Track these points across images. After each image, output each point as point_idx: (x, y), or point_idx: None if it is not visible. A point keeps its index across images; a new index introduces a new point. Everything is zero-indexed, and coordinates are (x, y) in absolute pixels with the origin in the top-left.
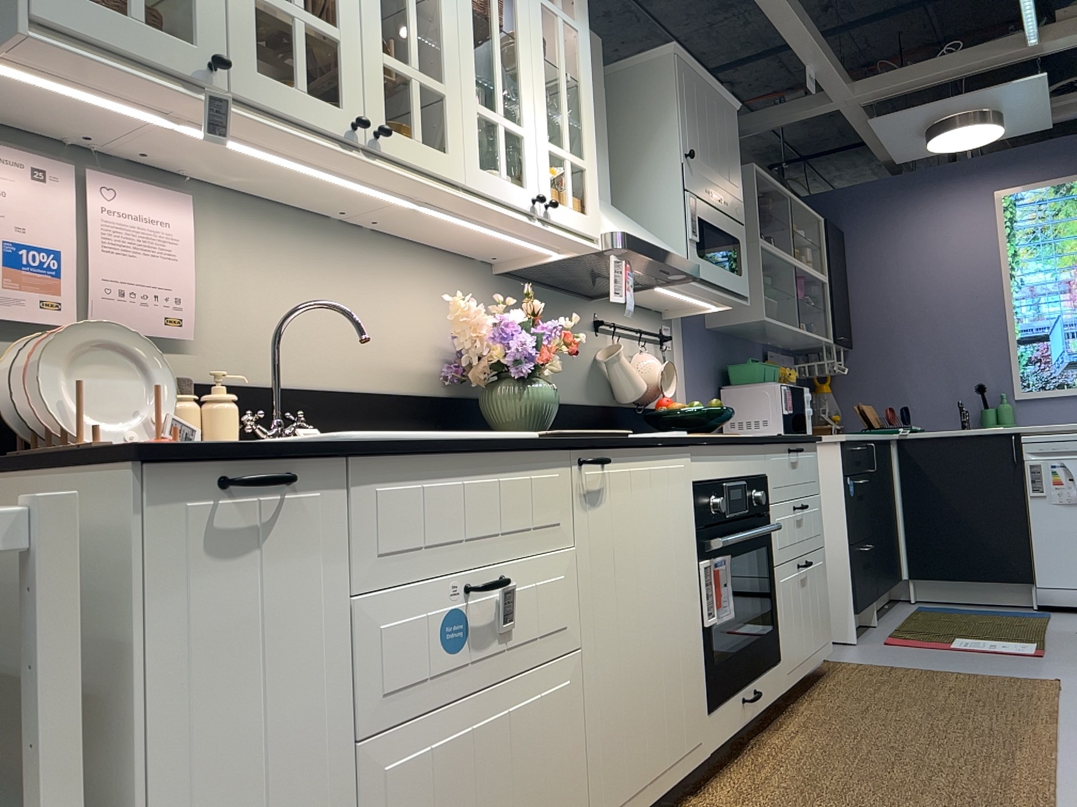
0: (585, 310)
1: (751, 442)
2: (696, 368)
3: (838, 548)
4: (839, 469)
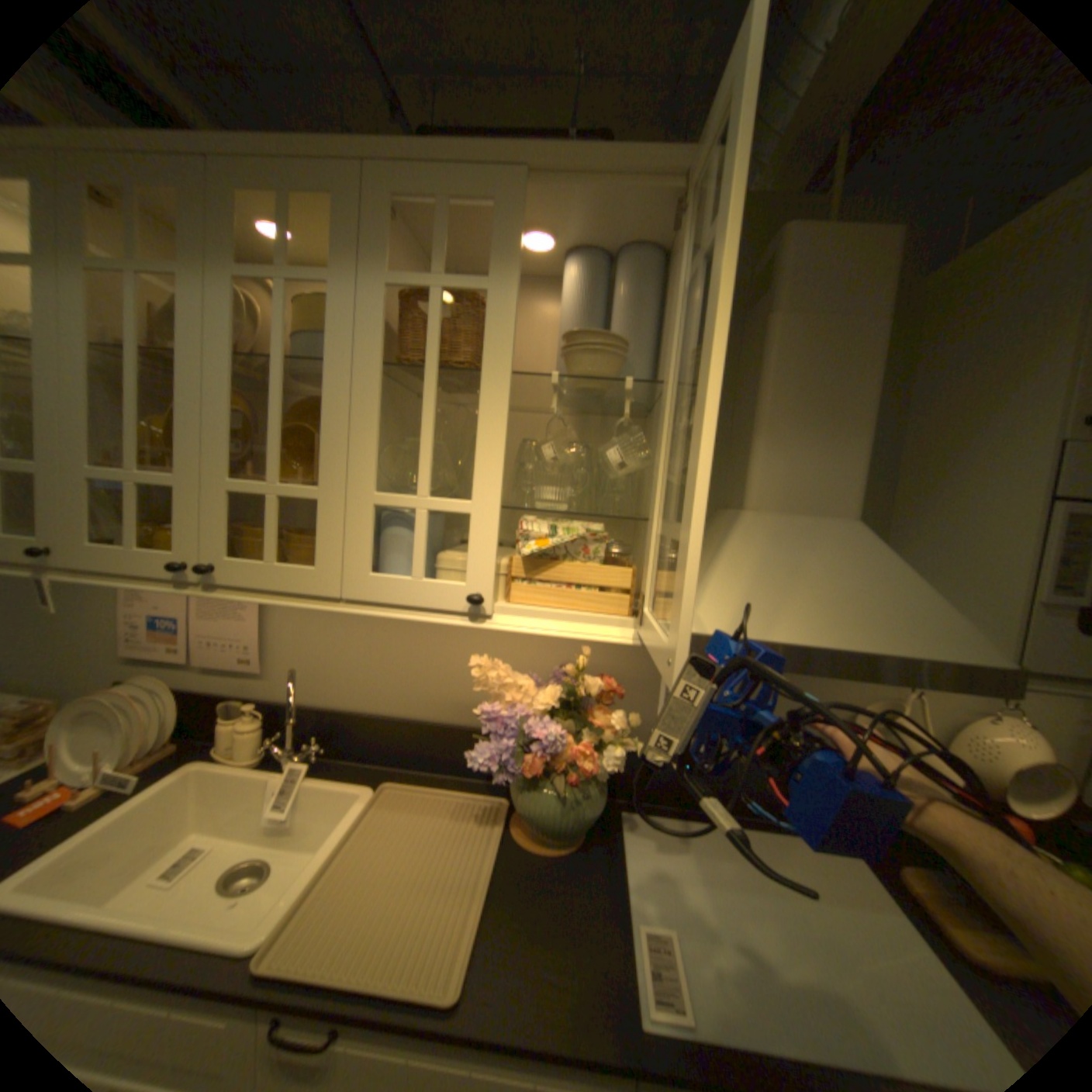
0: None
1: None
2: None
3: None
4: None
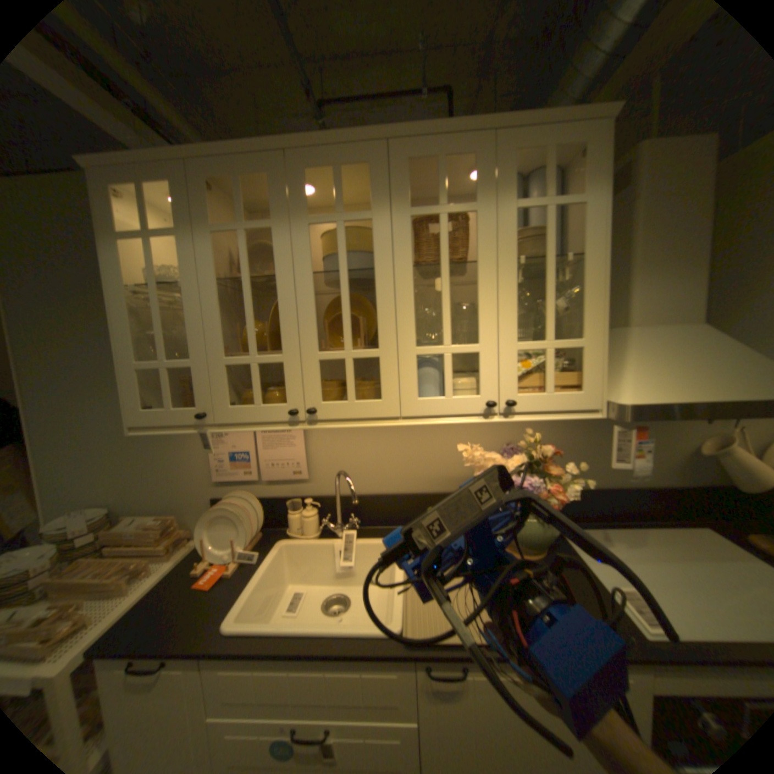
0: None
1: None
2: None
3: None
4: None
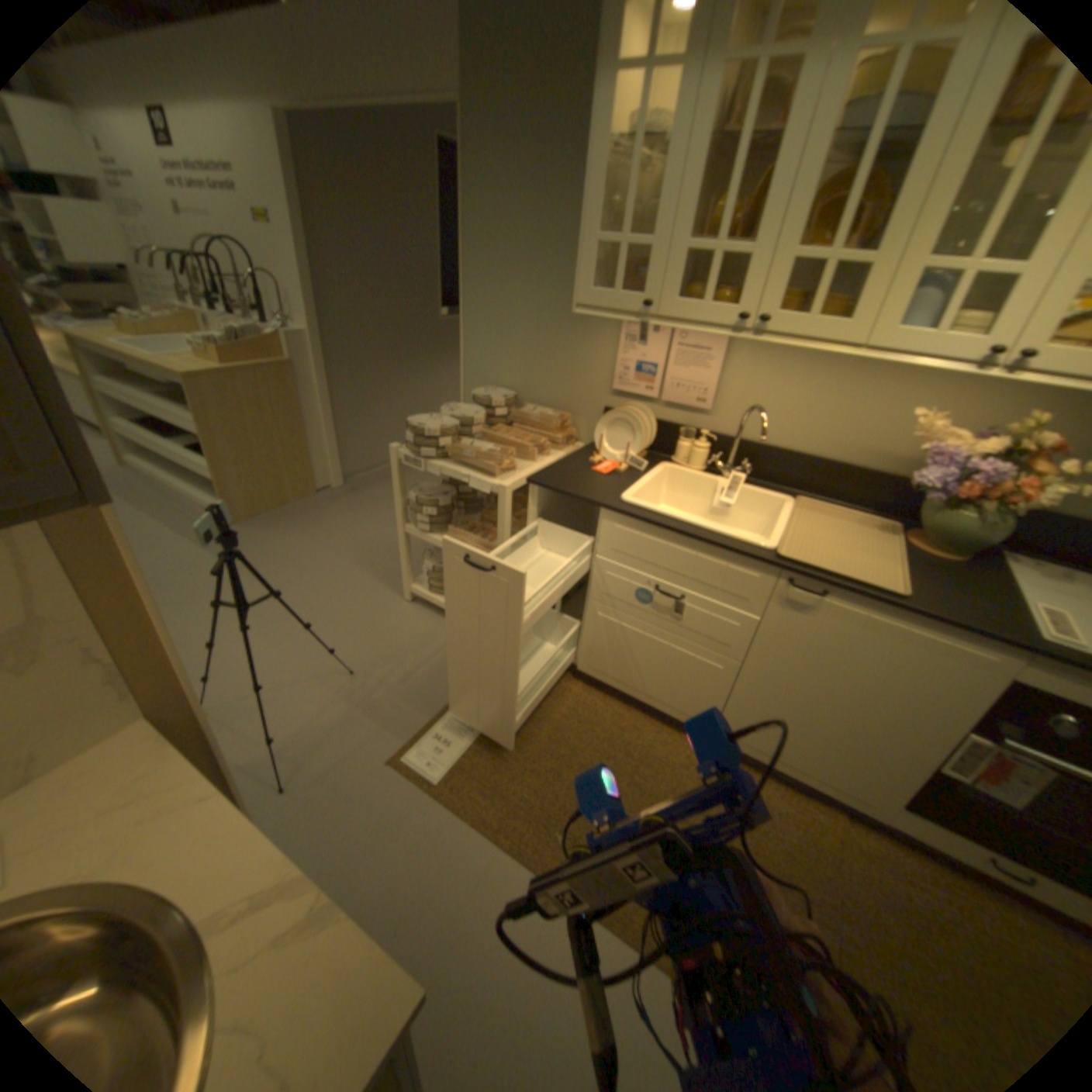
0: None
1: None
2: None
3: None
4: None
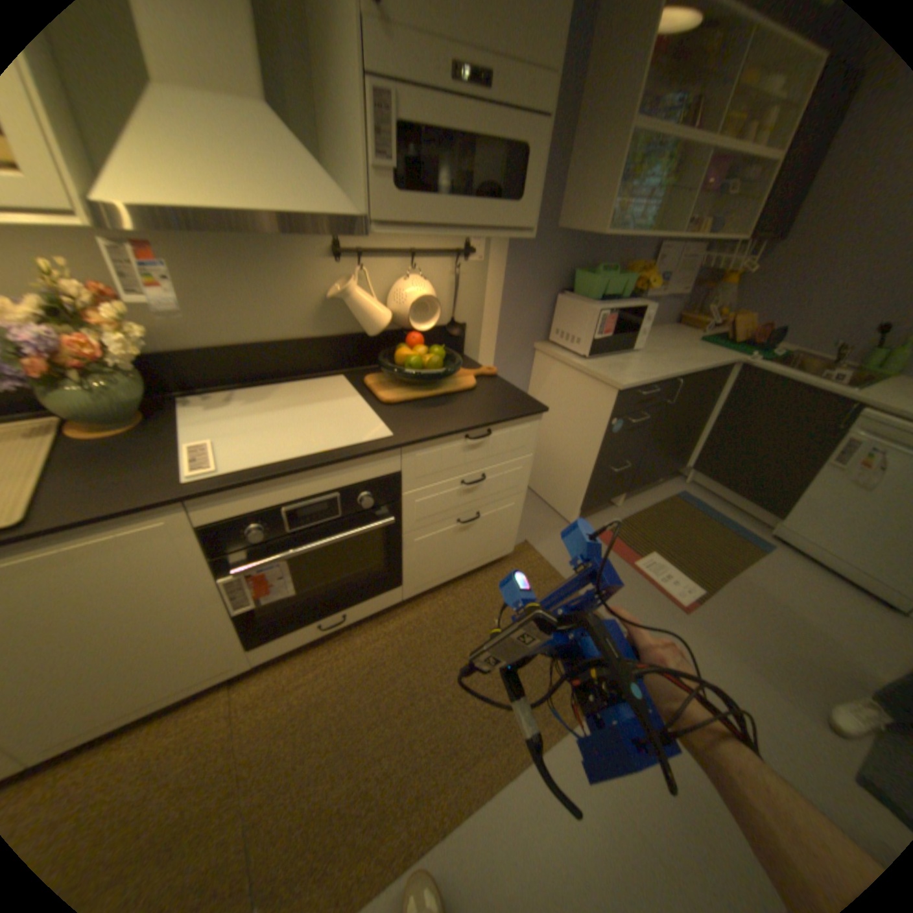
0: (309, 237)
1: (350, 461)
2: (521, 276)
3: (585, 466)
4: (608, 410)
